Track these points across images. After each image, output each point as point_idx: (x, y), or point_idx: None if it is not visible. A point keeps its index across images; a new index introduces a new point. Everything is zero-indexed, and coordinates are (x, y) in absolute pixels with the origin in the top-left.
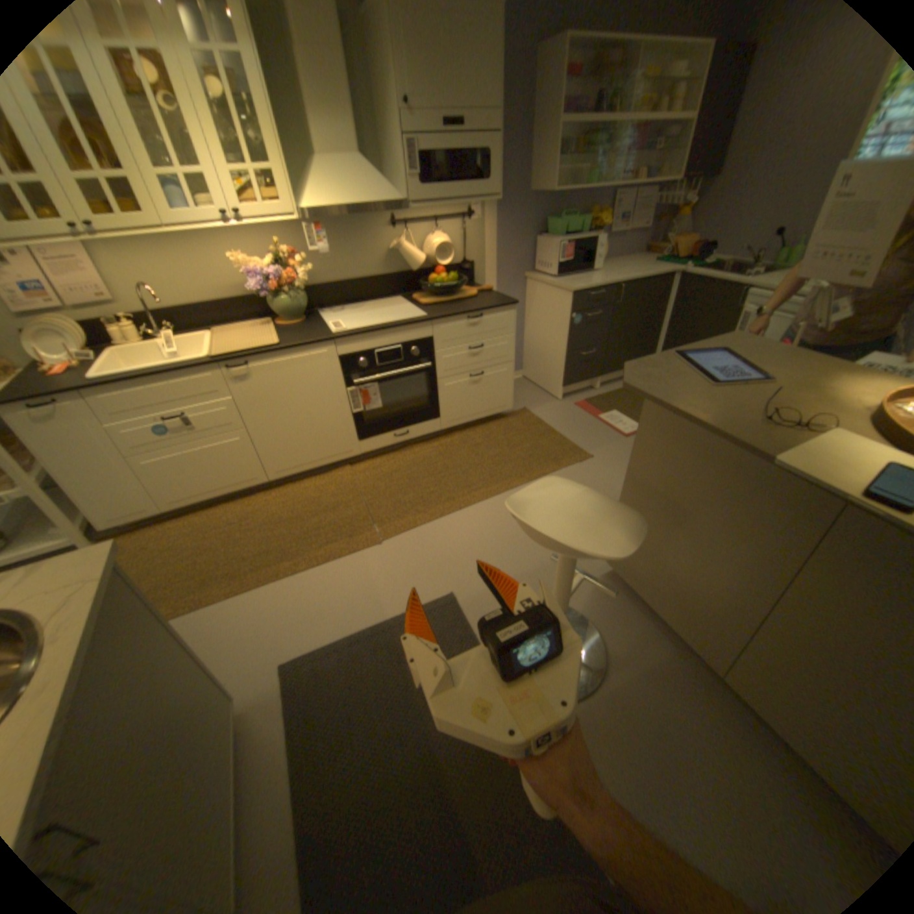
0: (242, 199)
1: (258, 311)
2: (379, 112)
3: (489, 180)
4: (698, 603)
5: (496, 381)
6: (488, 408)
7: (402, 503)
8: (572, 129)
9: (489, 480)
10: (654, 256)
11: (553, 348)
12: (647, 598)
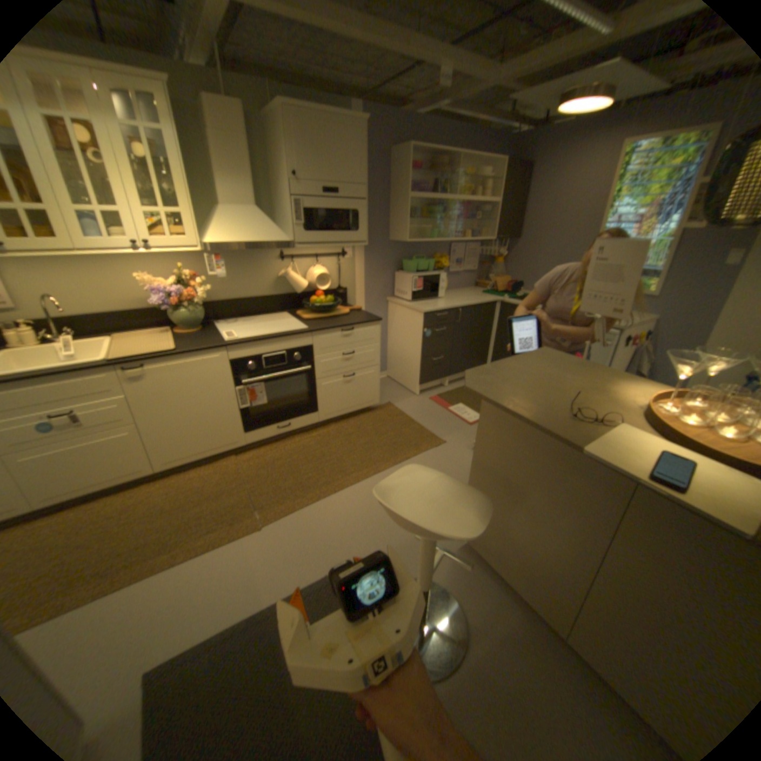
0: (153, 232)
1: (159, 320)
2: (273, 179)
3: (358, 231)
4: (539, 570)
5: (366, 380)
6: (360, 402)
7: (283, 488)
8: (418, 201)
9: (361, 464)
10: (481, 289)
11: (411, 354)
12: (497, 567)
